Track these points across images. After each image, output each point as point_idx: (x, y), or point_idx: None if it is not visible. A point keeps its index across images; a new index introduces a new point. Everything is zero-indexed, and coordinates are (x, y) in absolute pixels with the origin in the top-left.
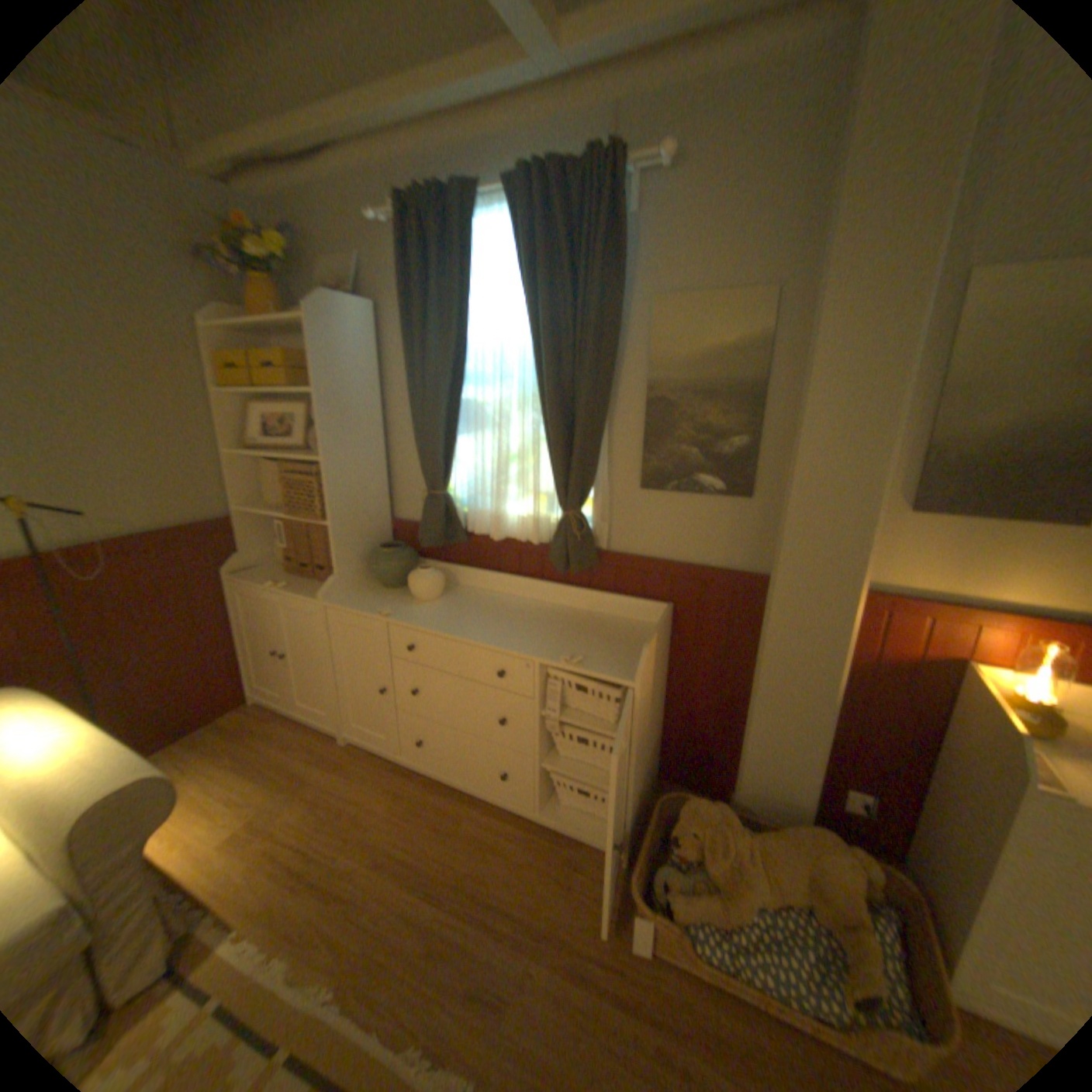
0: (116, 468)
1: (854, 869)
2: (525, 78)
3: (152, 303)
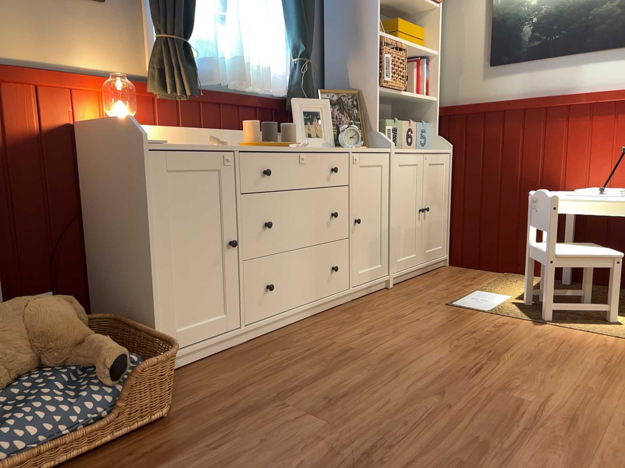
0: None
1: (58, 303)
2: None
3: None
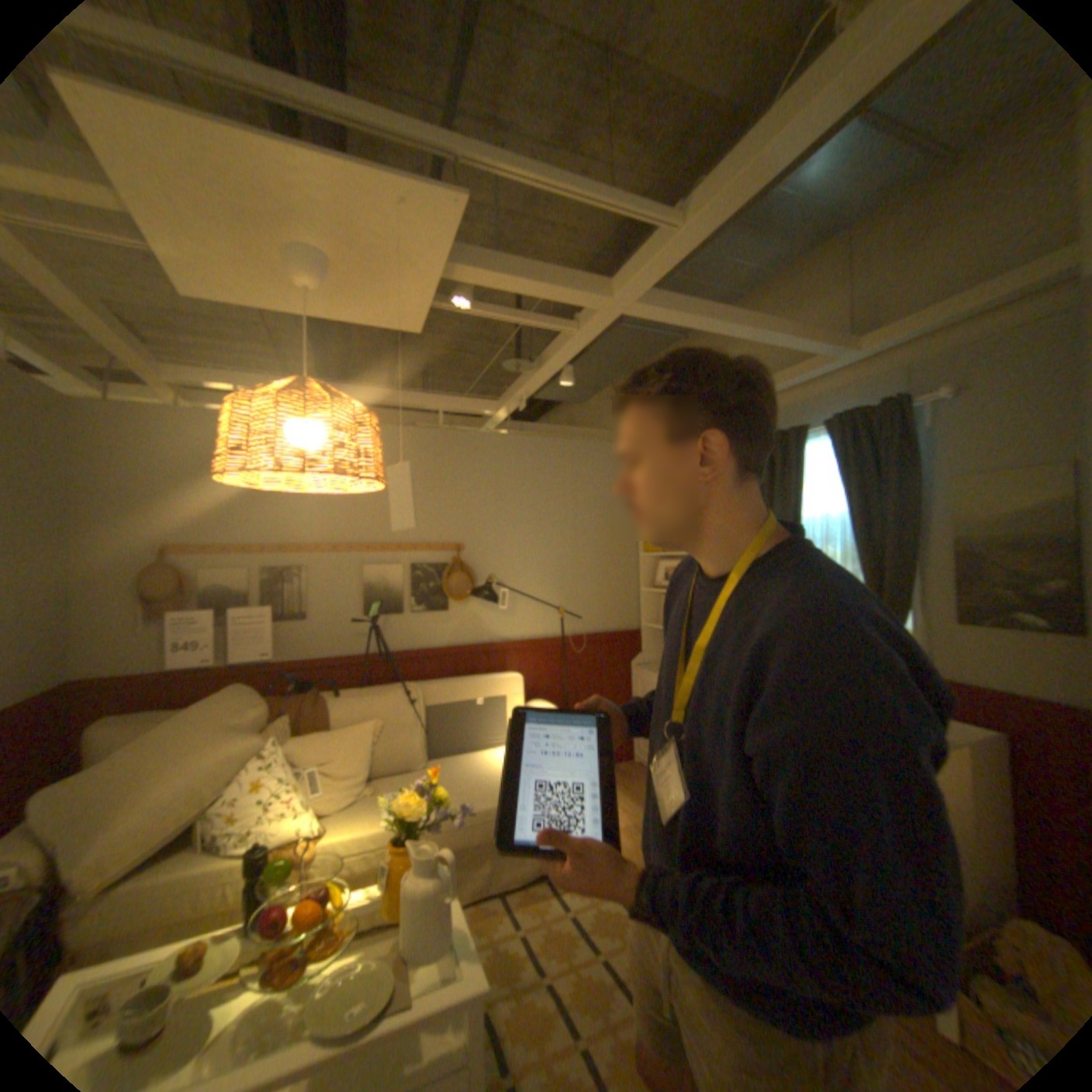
0: (594, 597)
1: None
2: (841, 365)
3: (621, 513)
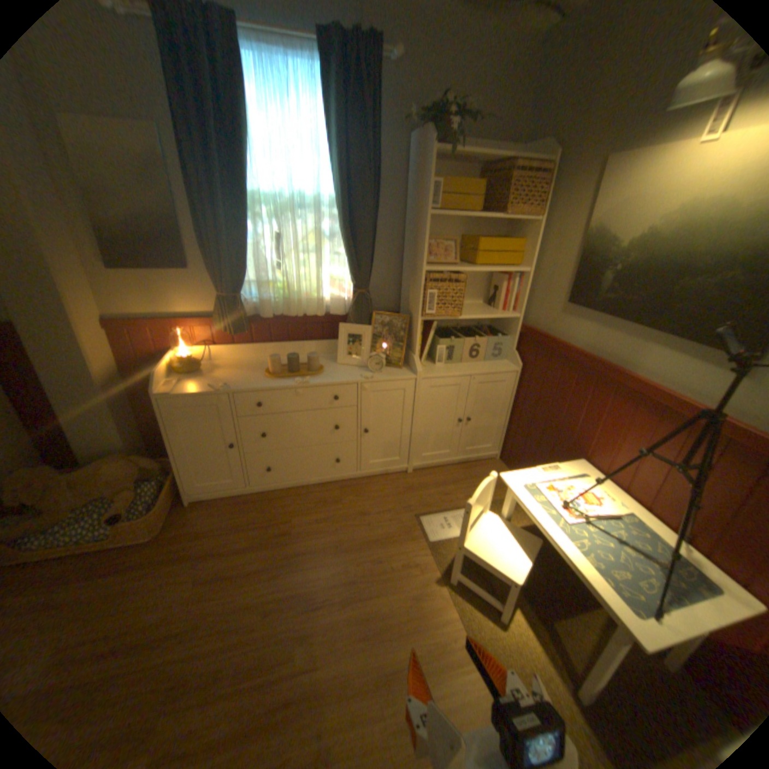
0: None
1: (121, 468)
2: None
3: None
